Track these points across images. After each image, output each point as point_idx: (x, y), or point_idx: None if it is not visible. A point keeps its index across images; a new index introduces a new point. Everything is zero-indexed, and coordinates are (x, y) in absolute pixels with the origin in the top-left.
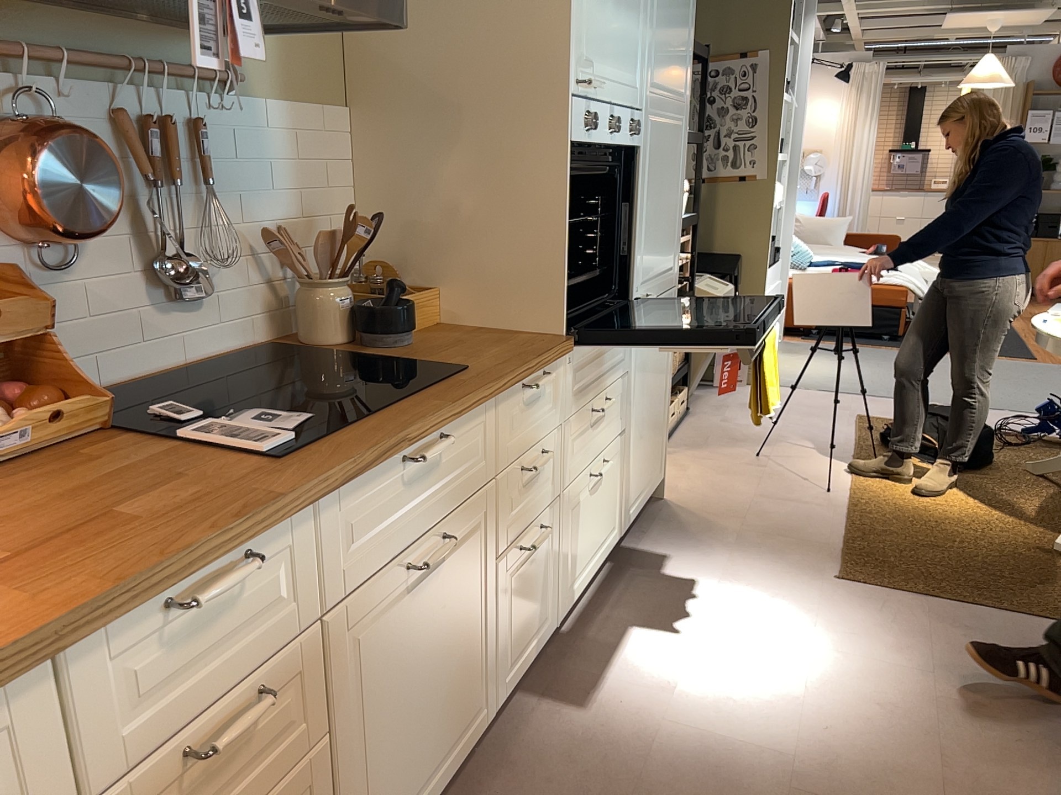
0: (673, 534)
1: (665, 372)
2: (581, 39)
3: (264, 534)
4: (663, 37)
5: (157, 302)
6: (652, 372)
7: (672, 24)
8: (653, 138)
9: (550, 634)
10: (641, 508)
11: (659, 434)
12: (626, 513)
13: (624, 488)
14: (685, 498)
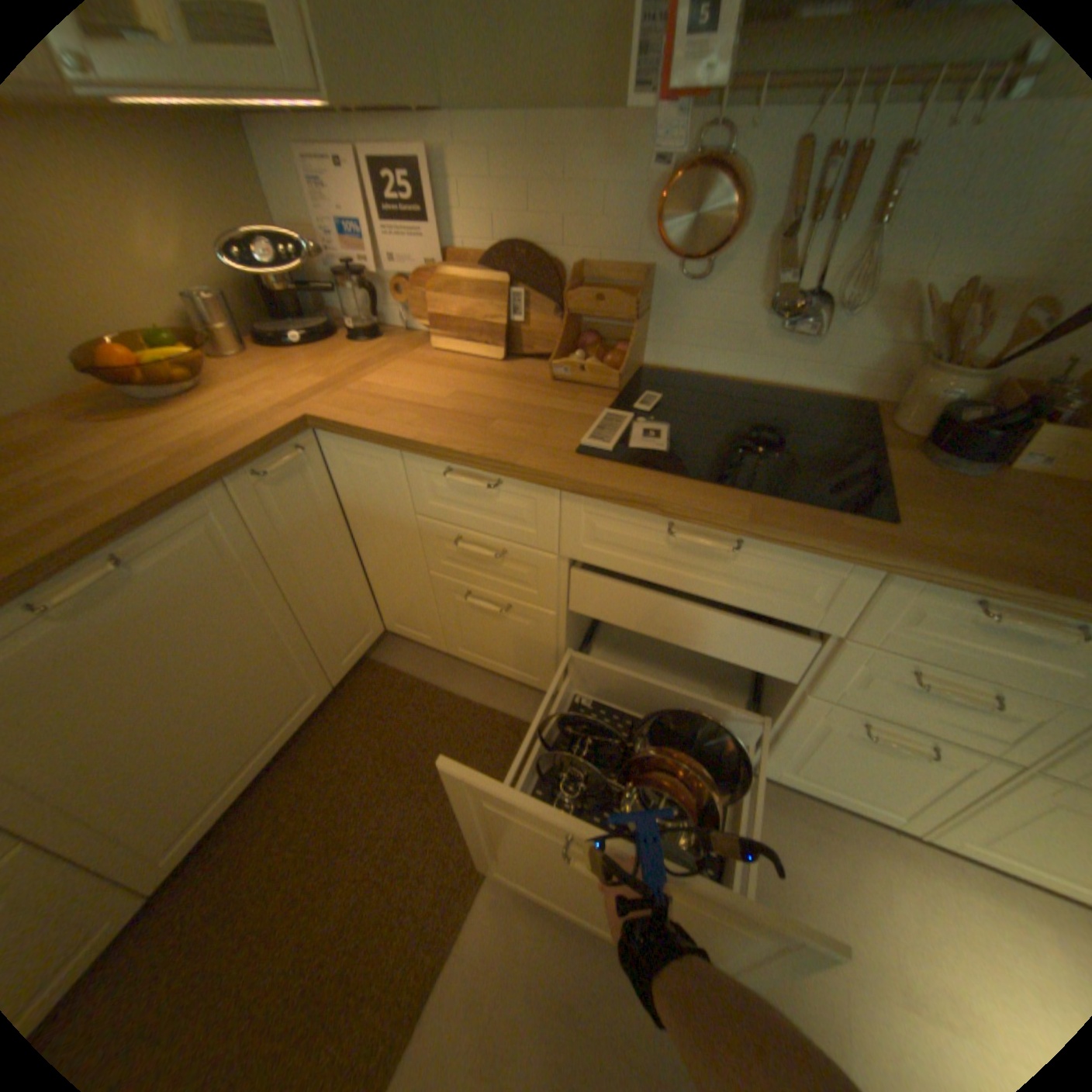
0: None
1: None
2: None
3: (507, 477)
4: None
5: (773, 324)
6: None
7: None
8: None
9: (904, 830)
10: None
11: None
12: None
13: None
14: None
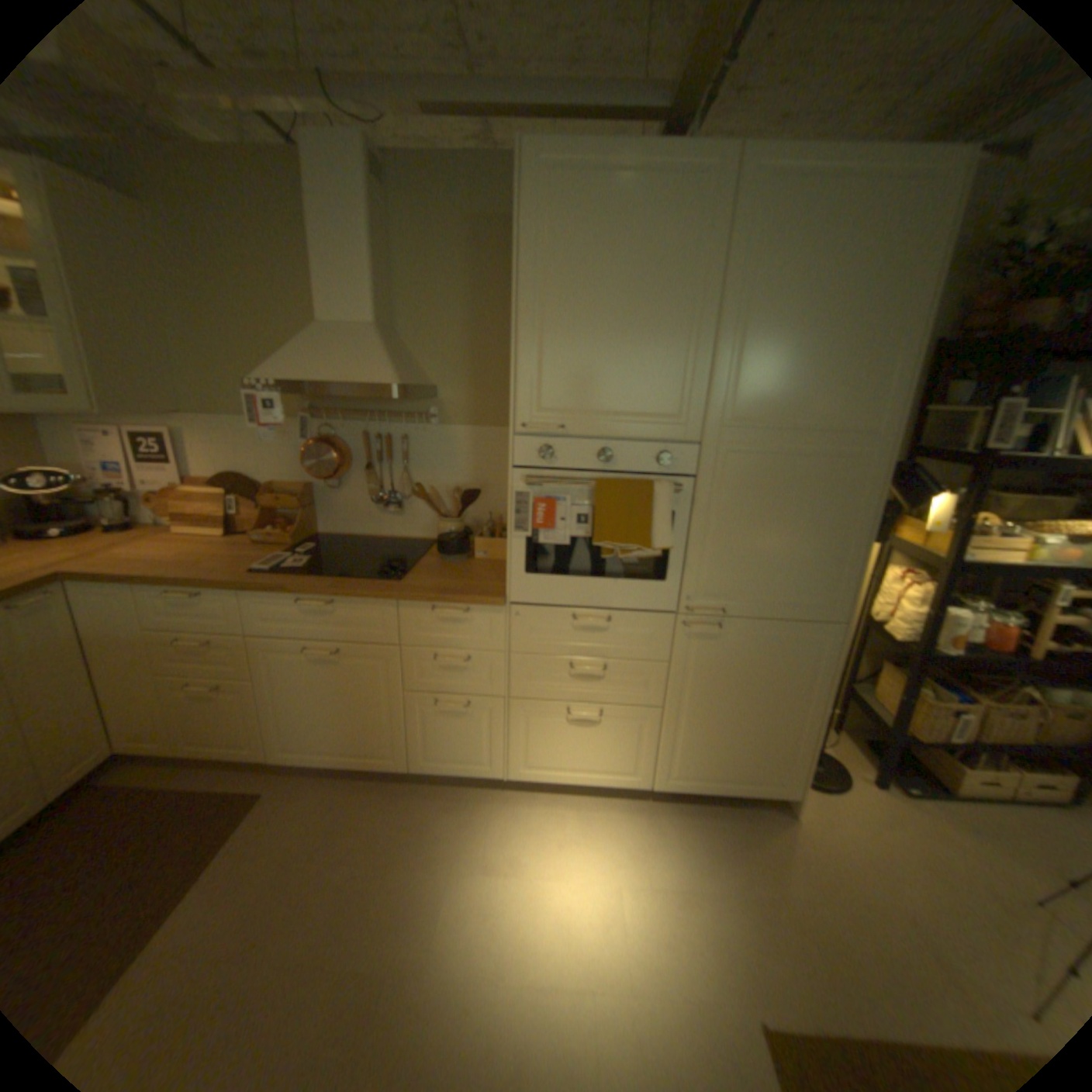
0: (733, 841)
1: (796, 700)
2: (530, 393)
3: (203, 590)
4: (770, 368)
5: (380, 508)
6: (743, 685)
7: (808, 351)
8: (736, 467)
9: (494, 779)
10: (714, 795)
11: (777, 753)
12: (663, 777)
13: (660, 756)
14: (821, 840)
